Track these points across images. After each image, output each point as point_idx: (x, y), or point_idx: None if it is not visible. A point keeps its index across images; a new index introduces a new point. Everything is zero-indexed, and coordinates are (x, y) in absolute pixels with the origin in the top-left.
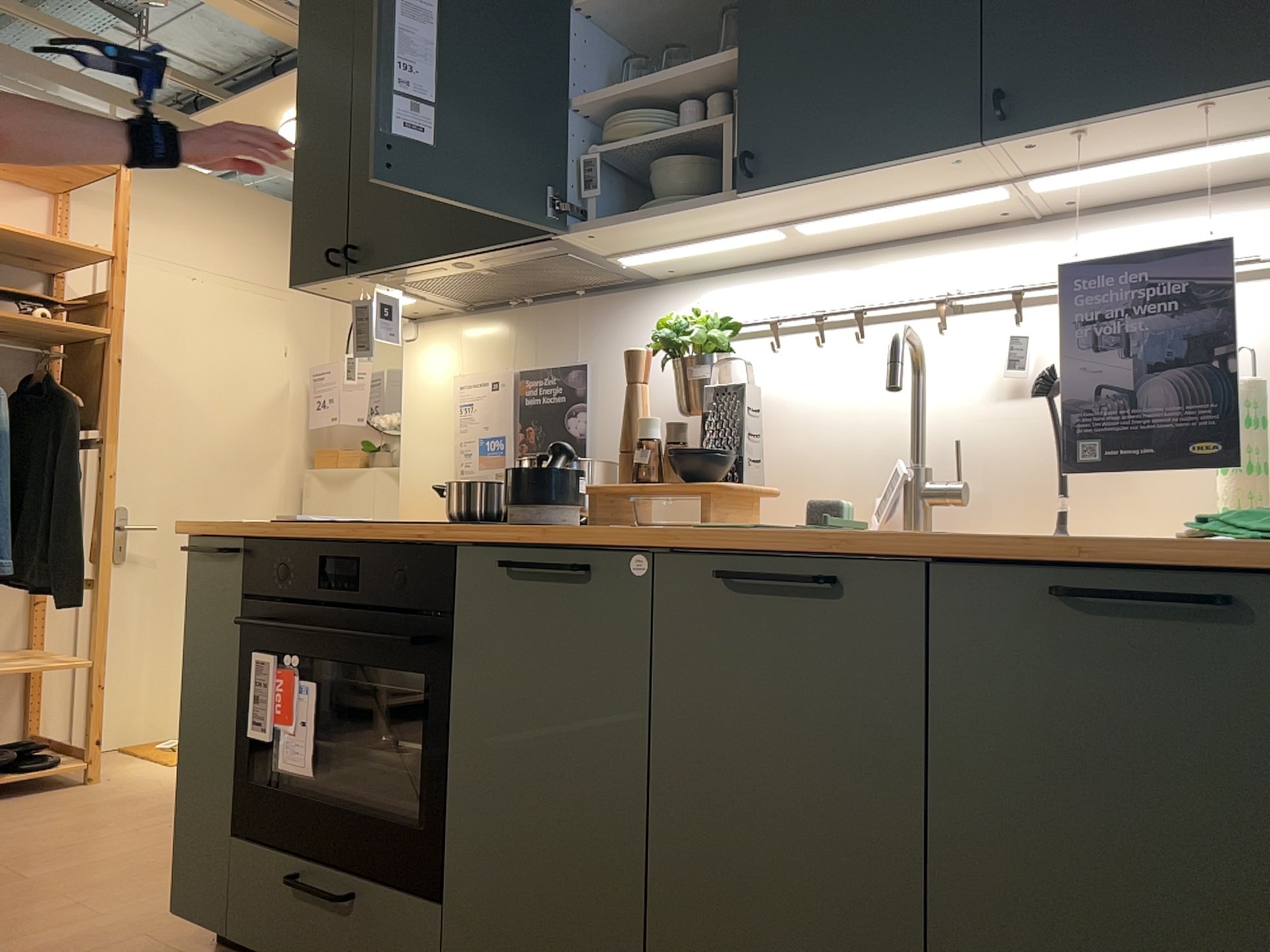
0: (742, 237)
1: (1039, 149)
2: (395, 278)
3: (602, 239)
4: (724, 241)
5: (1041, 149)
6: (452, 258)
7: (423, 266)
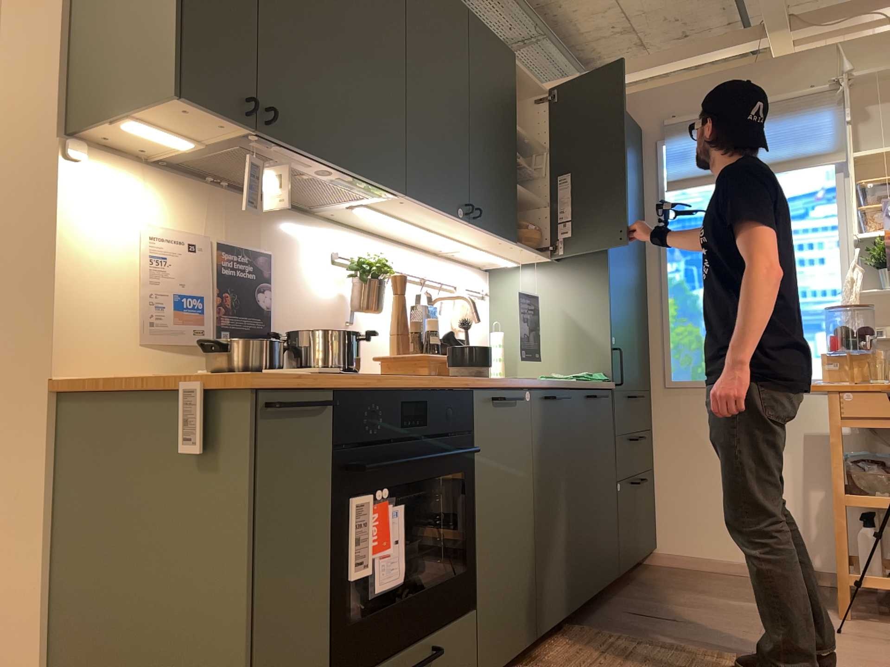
0: (414, 226)
1: (511, 247)
2: (269, 149)
3: (396, 202)
4: (405, 223)
5: (512, 247)
6: (339, 169)
7: (313, 160)
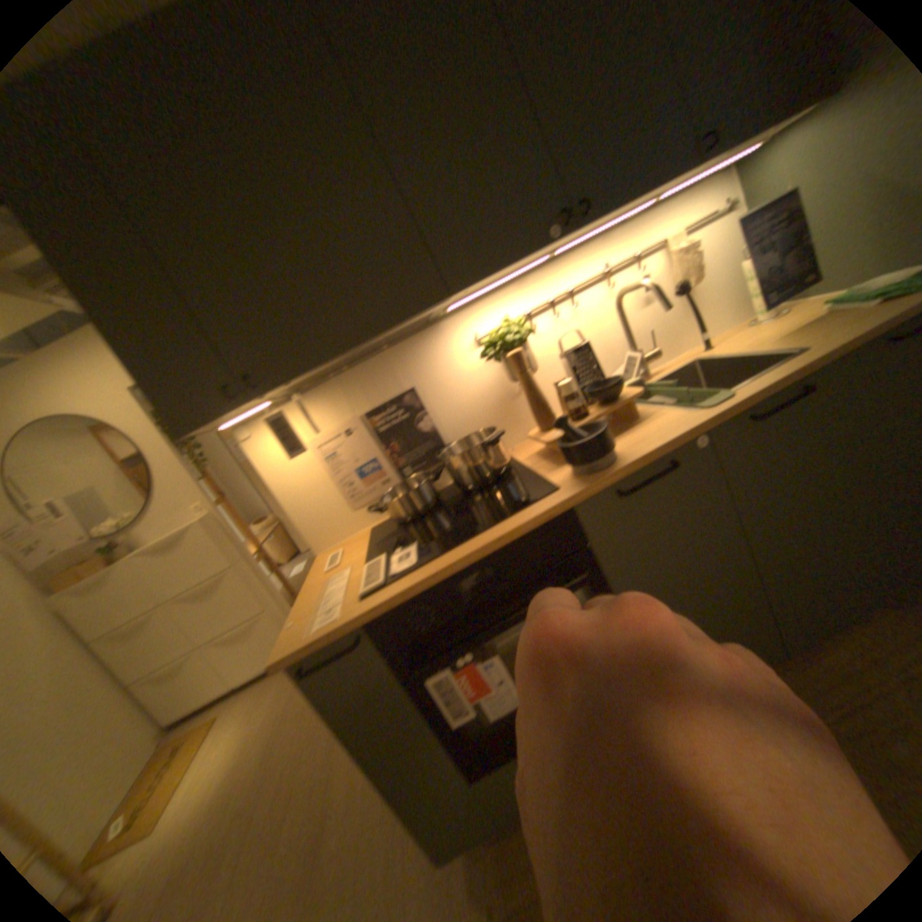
0: (531, 263)
1: (707, 162)
2: (289, 384)
3: (465, 290)
4: (518, 270)
5: (708, 162)
6: (357, 345)
7: (326, 362)
